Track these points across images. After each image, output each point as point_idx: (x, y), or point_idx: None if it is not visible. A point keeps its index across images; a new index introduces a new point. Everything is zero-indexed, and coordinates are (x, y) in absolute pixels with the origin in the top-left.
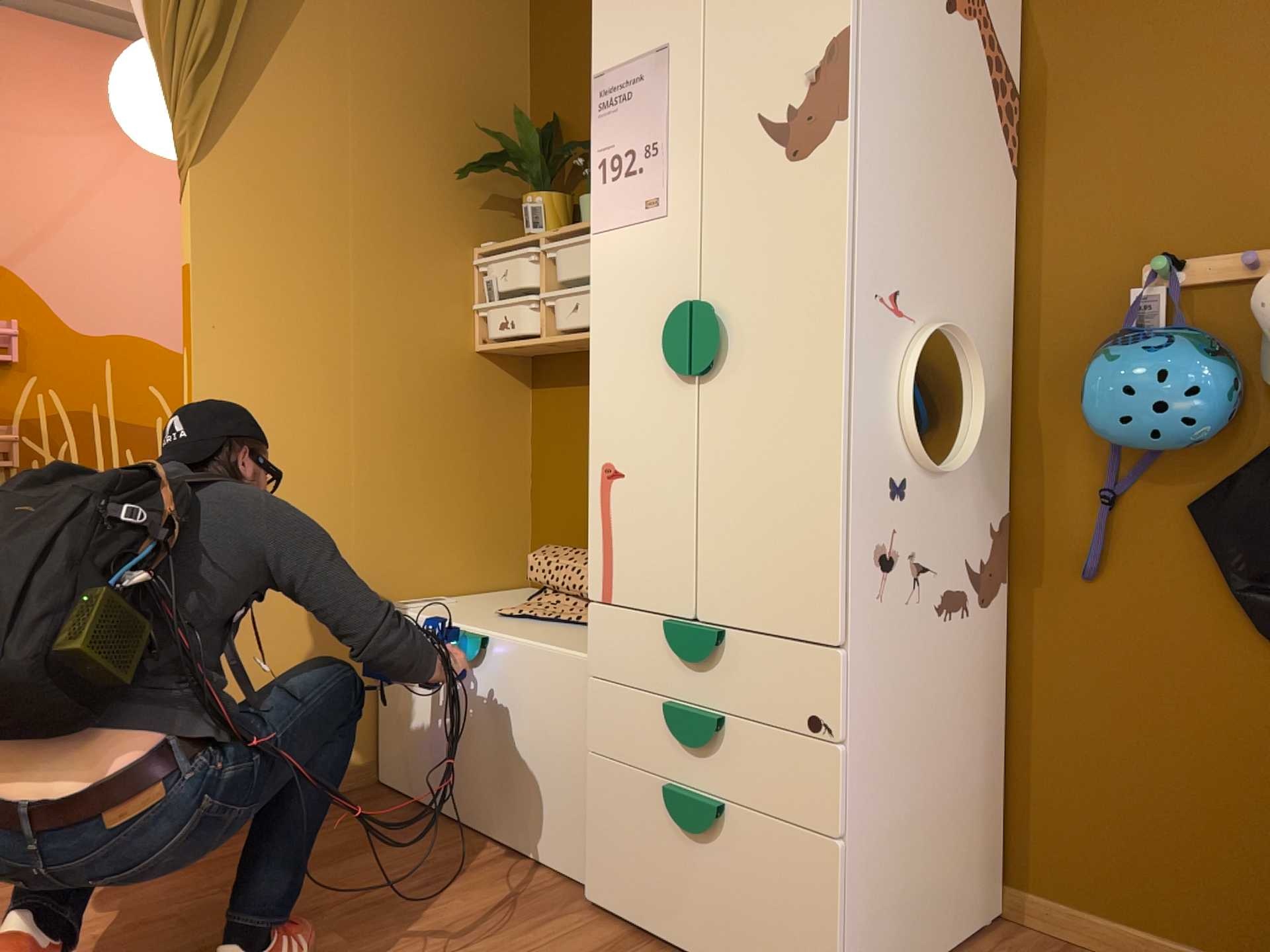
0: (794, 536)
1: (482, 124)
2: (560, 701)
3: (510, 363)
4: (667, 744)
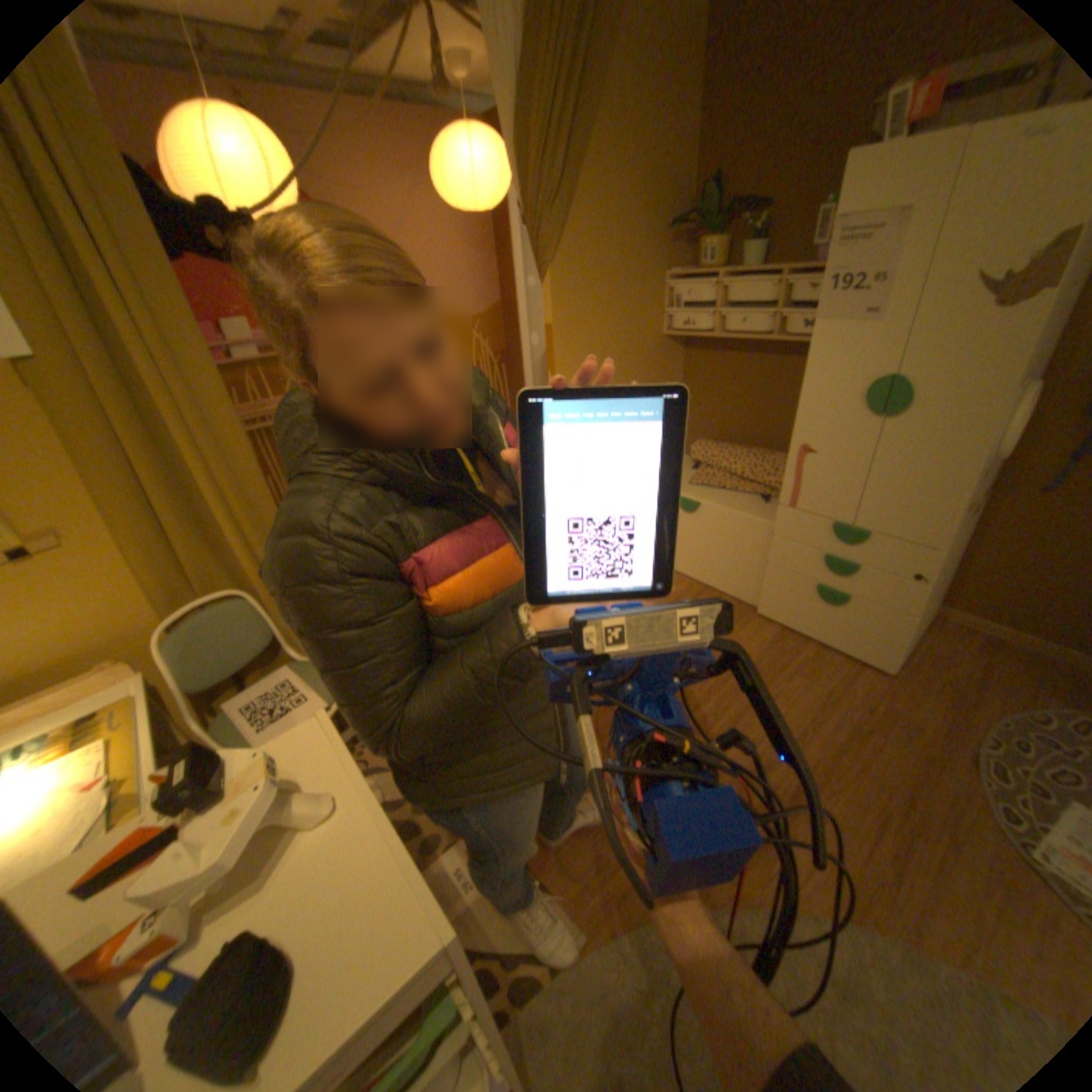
0: (931, 501)
1: (673, 182)
2: (747, 536)
3: (677, 337)
4: (820, 567)
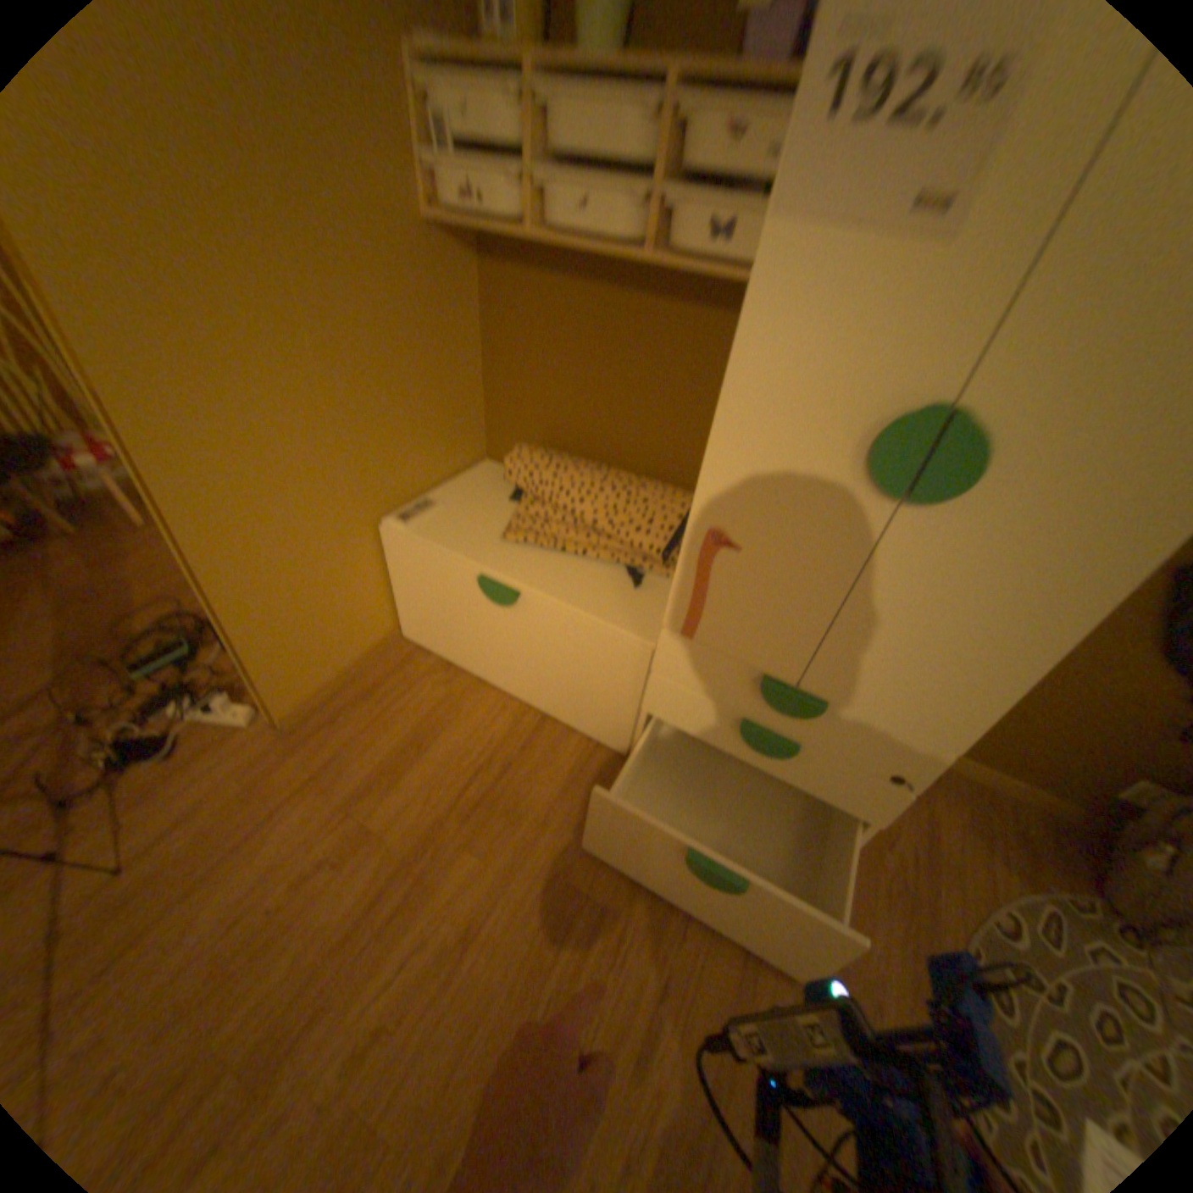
0: (957, 676)
1: None
2: (606, 657)
3: (458, 225)
4: (732, 734)
